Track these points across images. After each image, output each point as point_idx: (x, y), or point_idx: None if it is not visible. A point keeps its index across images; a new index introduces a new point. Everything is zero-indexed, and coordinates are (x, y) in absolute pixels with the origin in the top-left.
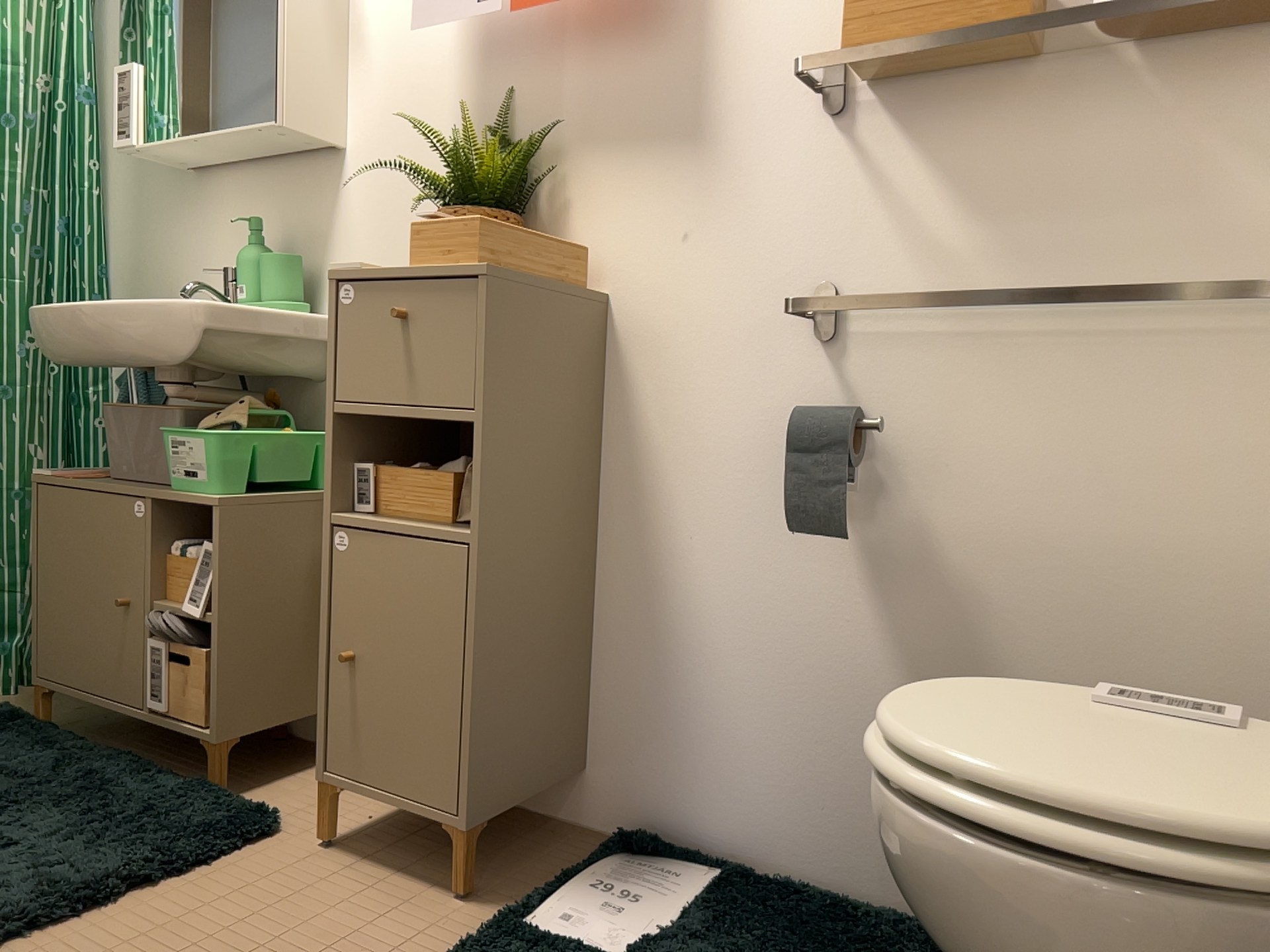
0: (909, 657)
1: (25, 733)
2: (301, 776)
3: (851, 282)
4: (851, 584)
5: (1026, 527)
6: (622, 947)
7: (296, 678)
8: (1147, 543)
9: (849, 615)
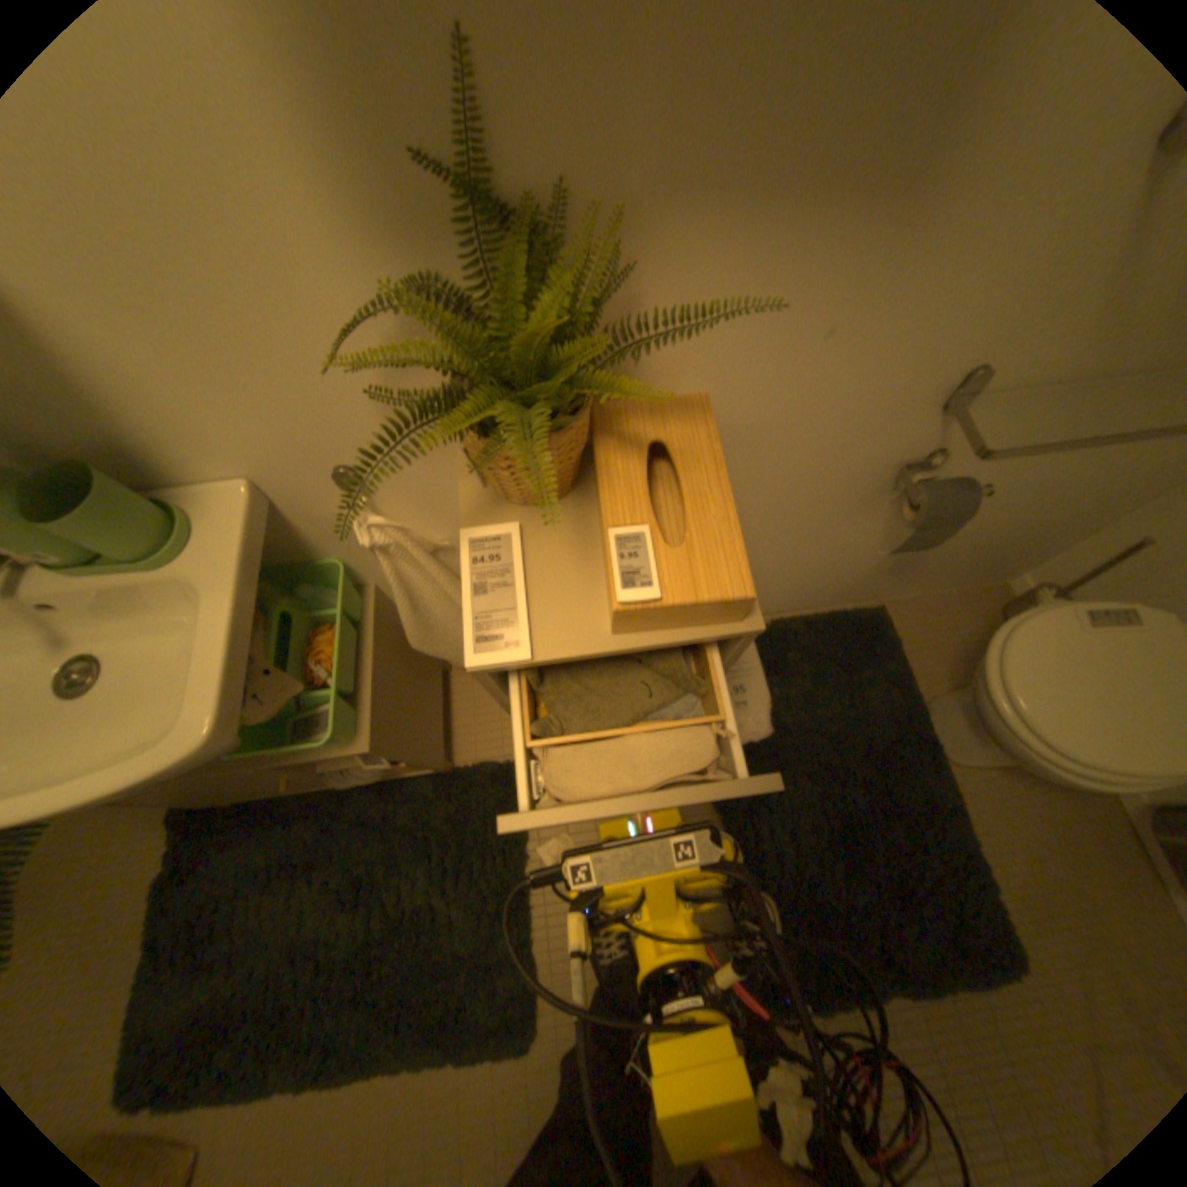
0: (892, 547)
1: (244, 837)
2: (461, 717)
3: (1016, 358)
4: (873, 531)
5: (1019, 485)
6: (767, 731)
7: (432, 704)
8: (1088, 478)
9: (863, 542)
